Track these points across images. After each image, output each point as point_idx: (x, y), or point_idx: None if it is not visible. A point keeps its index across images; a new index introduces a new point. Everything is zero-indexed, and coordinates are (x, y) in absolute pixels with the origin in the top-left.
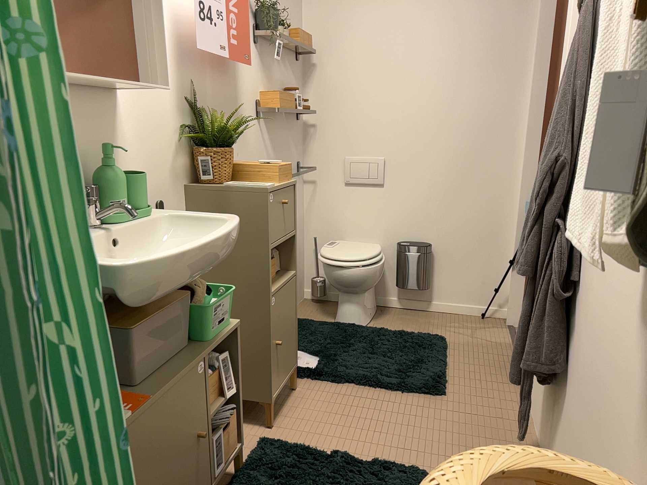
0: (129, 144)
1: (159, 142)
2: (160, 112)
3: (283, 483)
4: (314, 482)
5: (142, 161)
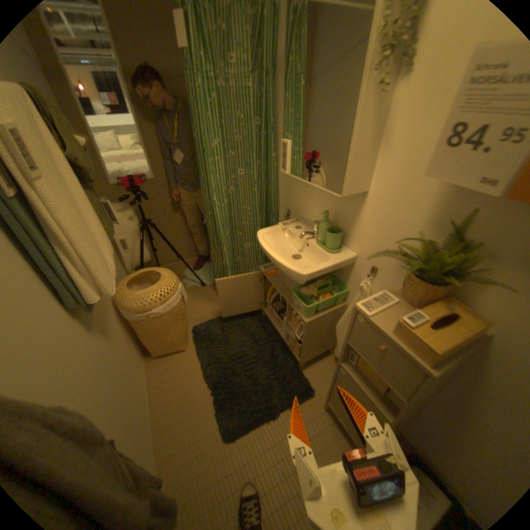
0: (362, 220)
1: (383, 231)
2: (400, 214)
3: (277, 373)
4: (268, 384)
5: (369, 234)
